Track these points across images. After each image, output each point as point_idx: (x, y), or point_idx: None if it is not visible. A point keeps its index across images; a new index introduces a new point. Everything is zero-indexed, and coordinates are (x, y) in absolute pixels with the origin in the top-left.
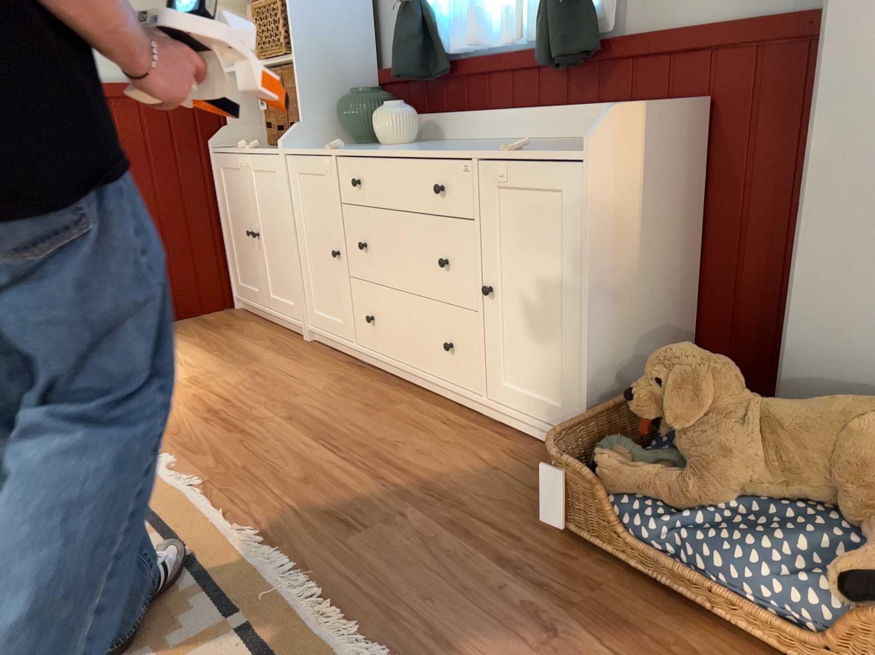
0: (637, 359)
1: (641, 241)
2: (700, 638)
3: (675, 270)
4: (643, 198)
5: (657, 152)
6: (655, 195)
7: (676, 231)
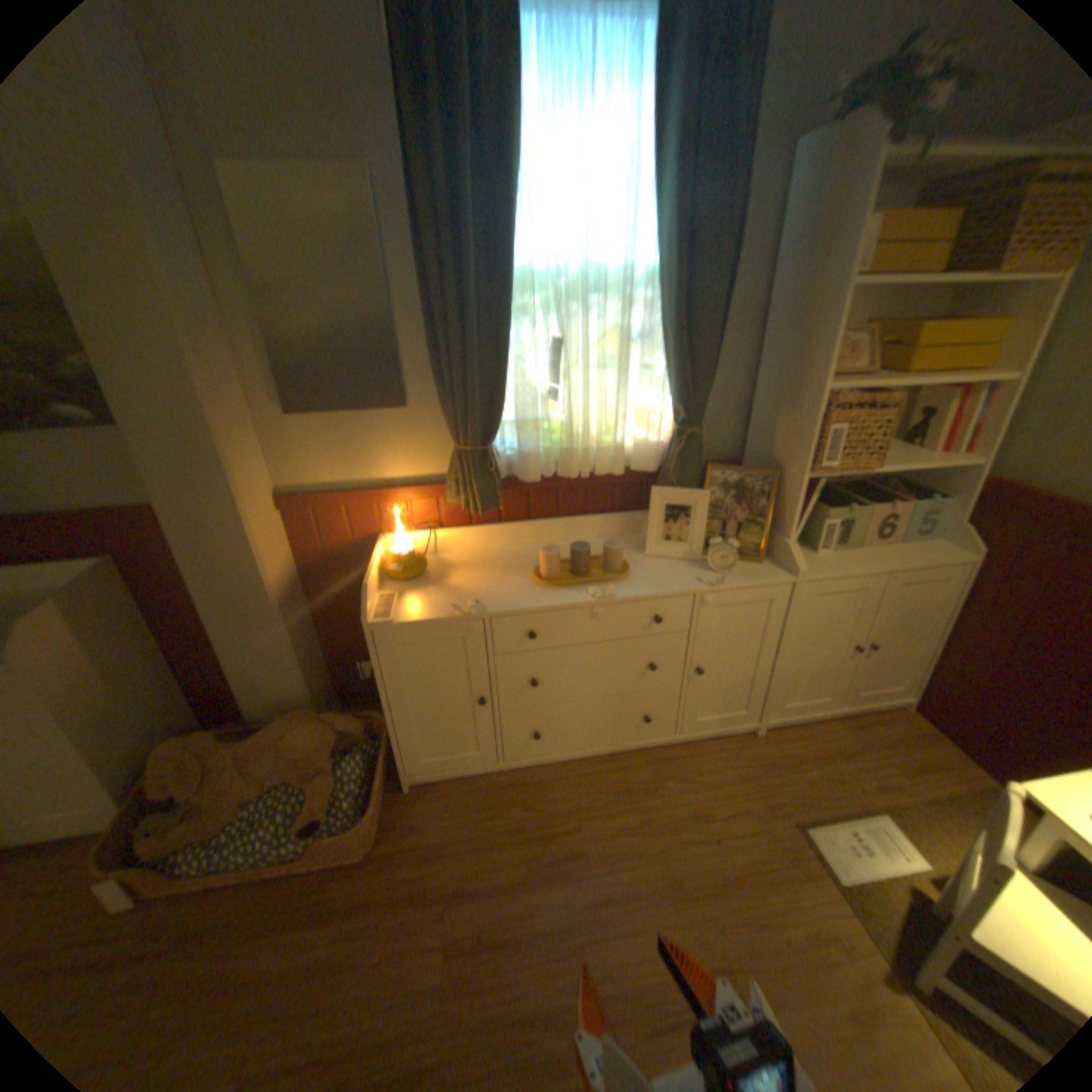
0: (142, 742)
1: (103, 677)
2: (248, 903)
3: (143, 670)
4: (89, 653)
5: (85, 618)
6: (99, 643)
7: (131, 648)
